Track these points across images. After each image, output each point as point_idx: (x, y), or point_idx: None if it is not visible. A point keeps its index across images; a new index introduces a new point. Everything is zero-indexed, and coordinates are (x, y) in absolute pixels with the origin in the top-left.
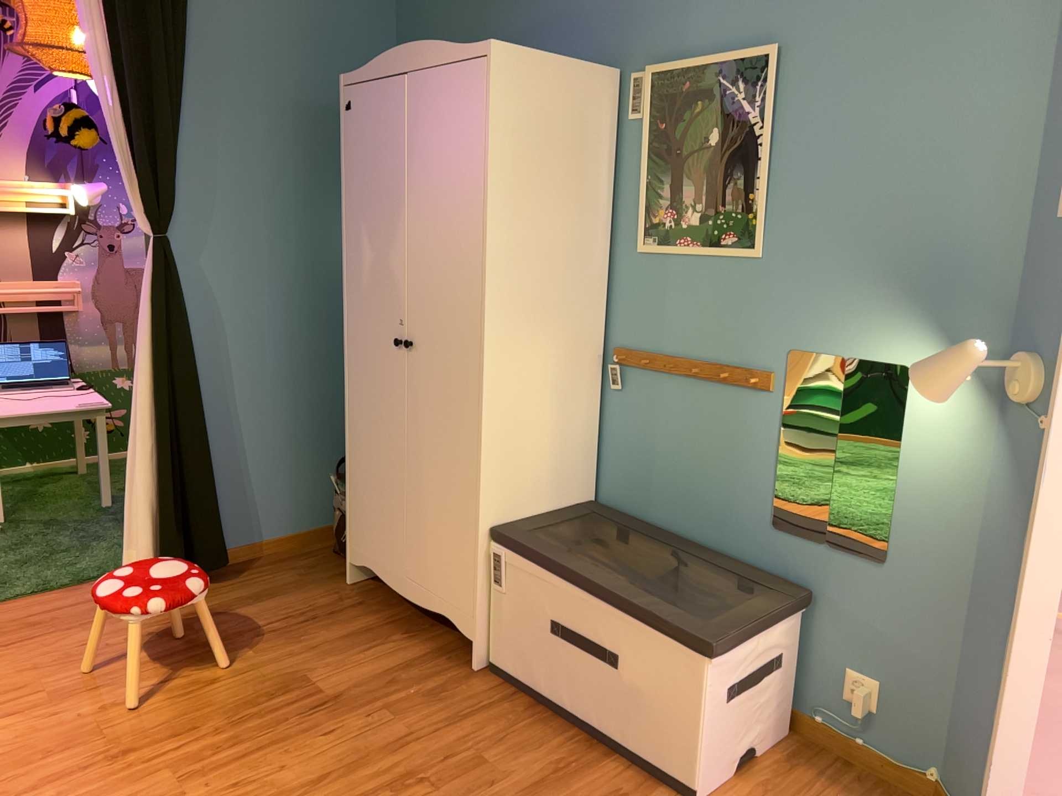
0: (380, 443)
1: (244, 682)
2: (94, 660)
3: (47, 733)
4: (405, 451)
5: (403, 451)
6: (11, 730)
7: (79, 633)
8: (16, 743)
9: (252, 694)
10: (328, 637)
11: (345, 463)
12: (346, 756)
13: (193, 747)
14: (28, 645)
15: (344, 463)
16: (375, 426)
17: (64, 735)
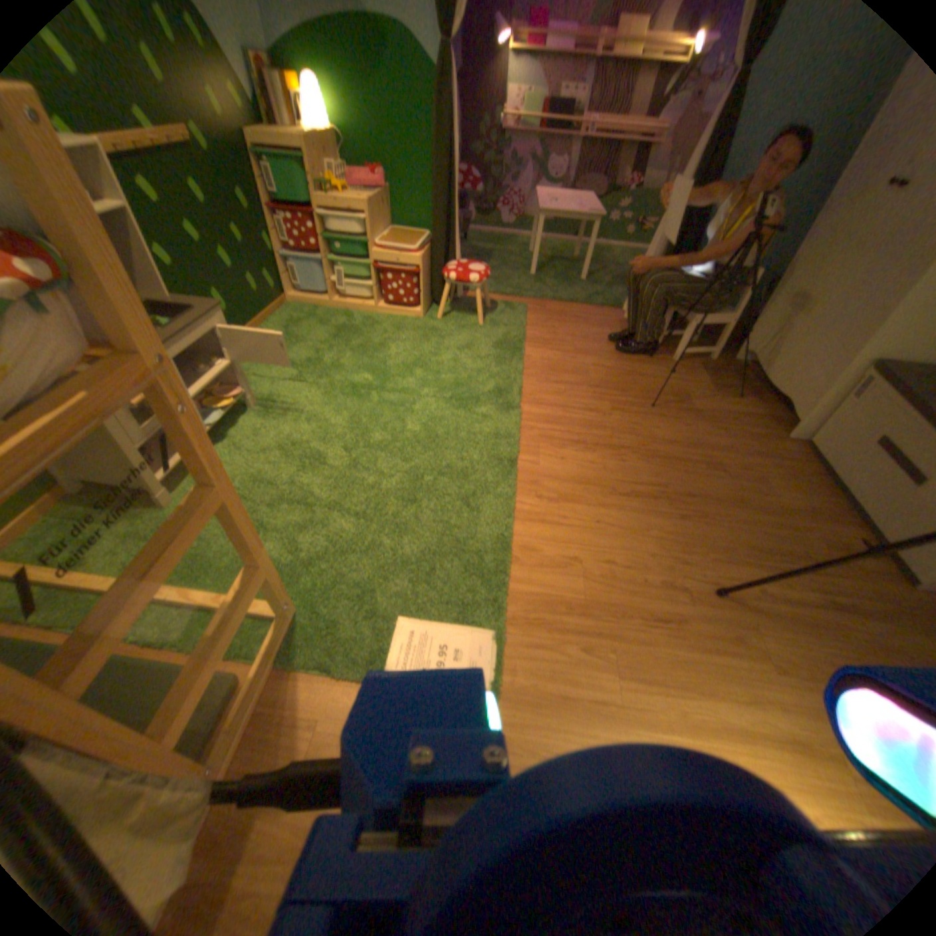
0: (811, 273)
1: (652, 384)
2: (592, 345)
3: (564, 365)
4: (827, 284)
5: (826, 284)
6: (553, 358)
7: (590, 330)
8: (552, 364)
9: (654, 391)
10: (704, 383)
11: (772, 287)
12: (685, 440)
13: (618, 400)
14: (569, 327)
15: (770, 286)
16: (815, 260)
17: (571, 369)
